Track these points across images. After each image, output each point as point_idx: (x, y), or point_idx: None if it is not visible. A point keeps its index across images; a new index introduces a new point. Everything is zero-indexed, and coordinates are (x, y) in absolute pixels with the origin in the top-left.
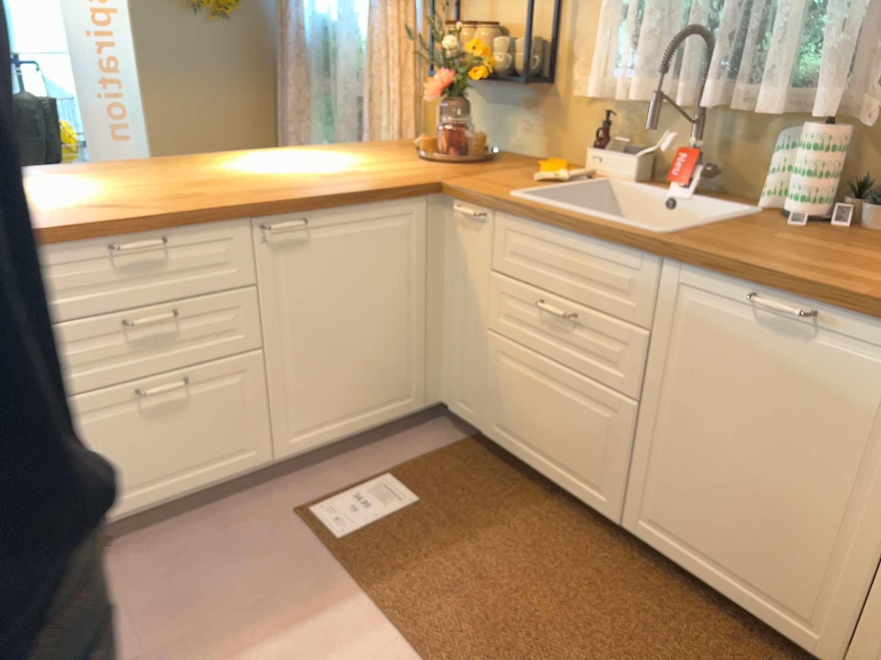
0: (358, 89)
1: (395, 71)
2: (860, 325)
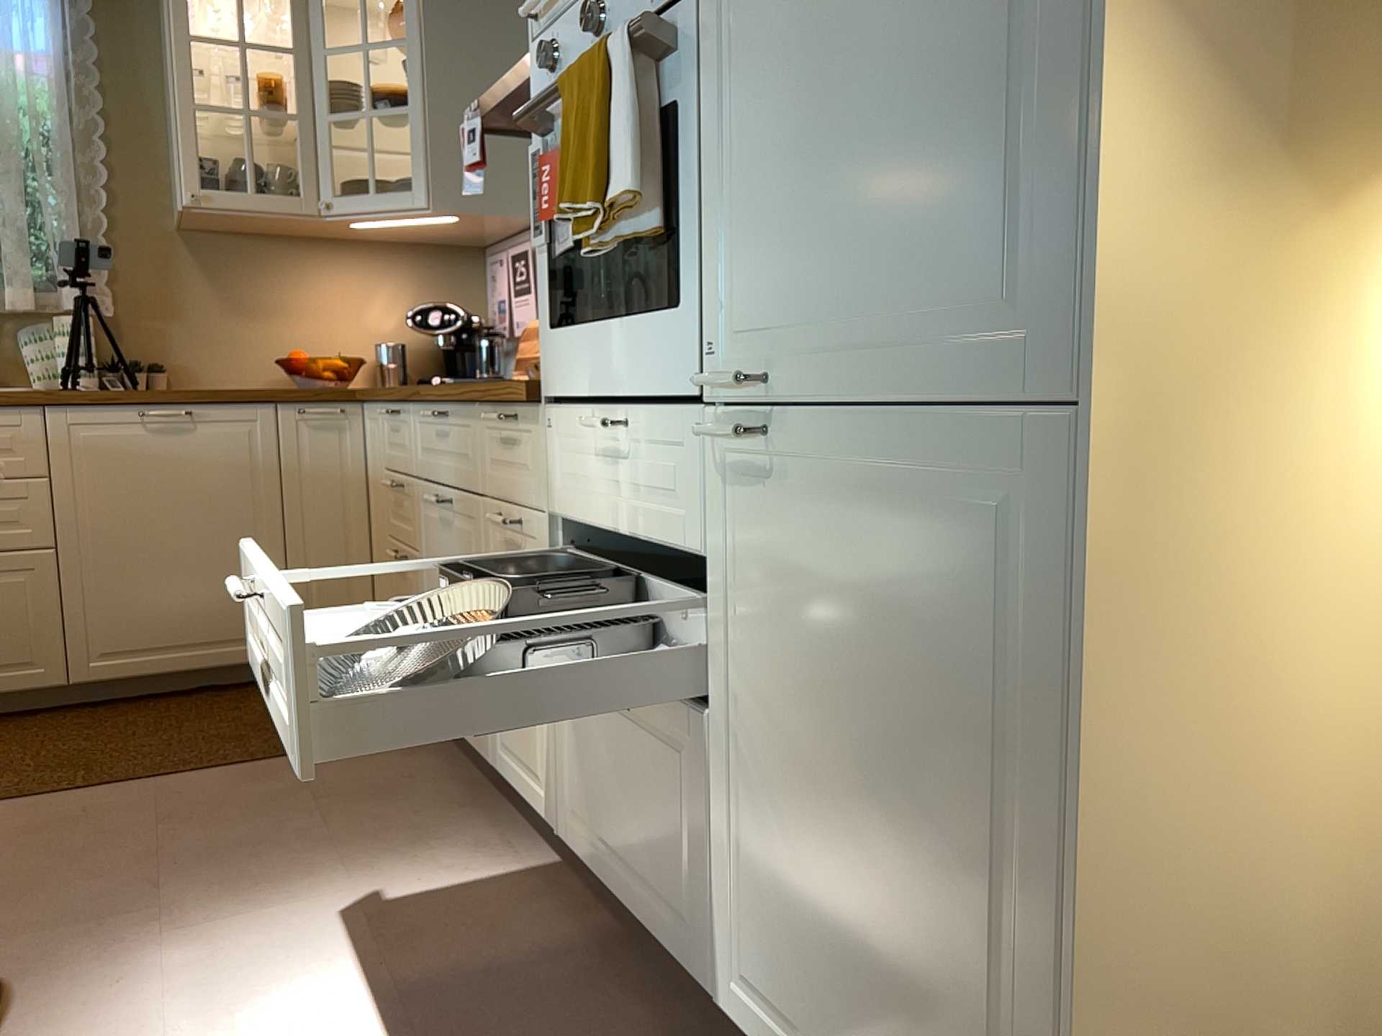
0: None
1: None
2: (220, 410)
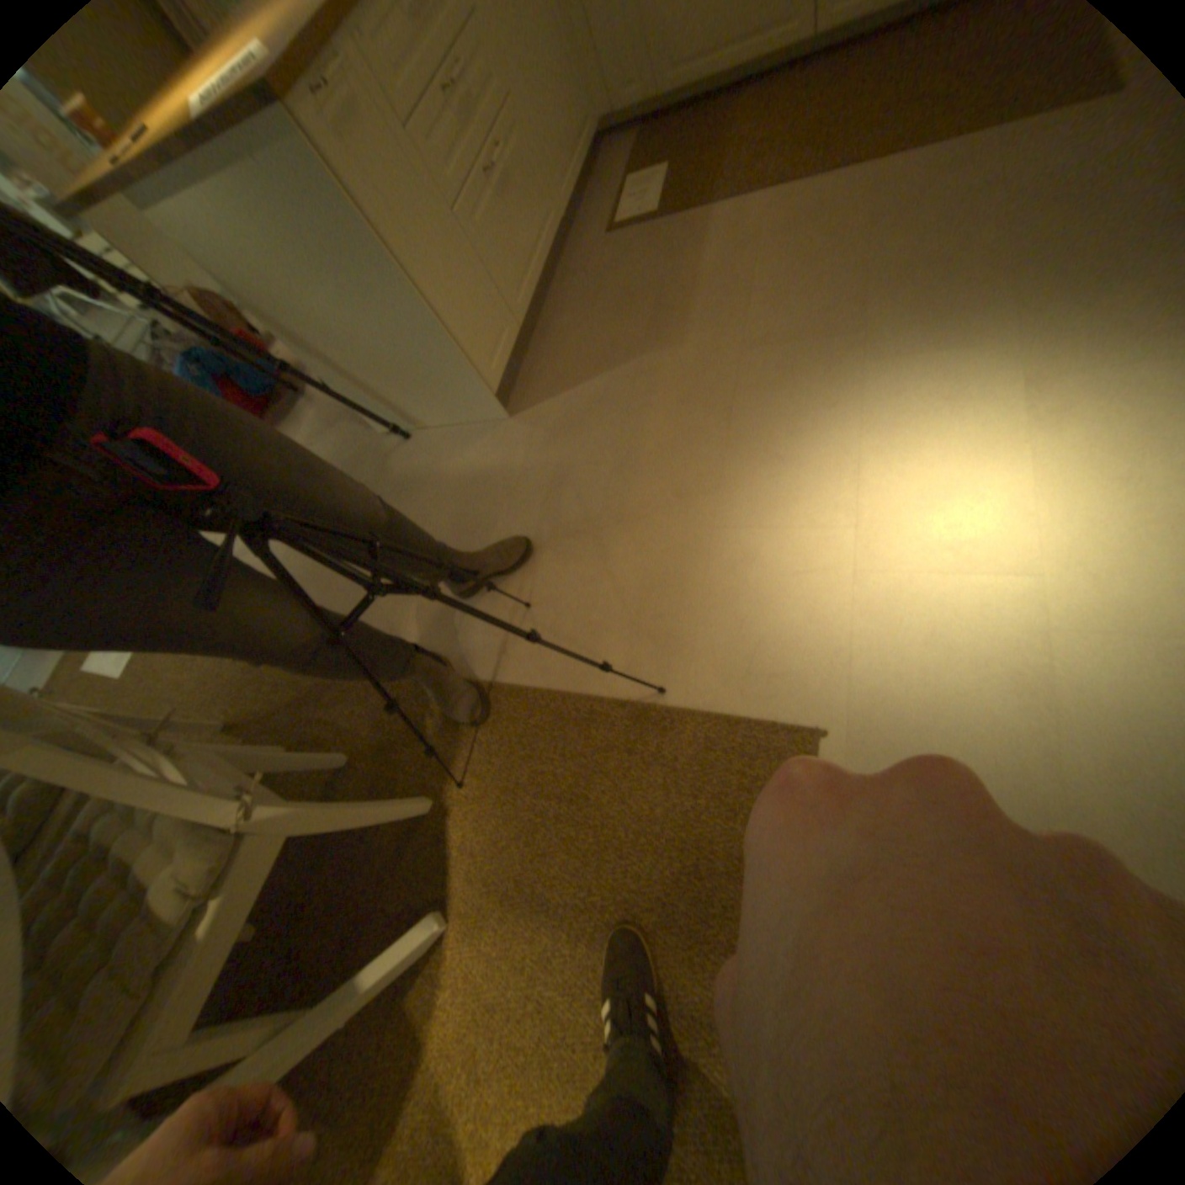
0: None
1: None
2: None
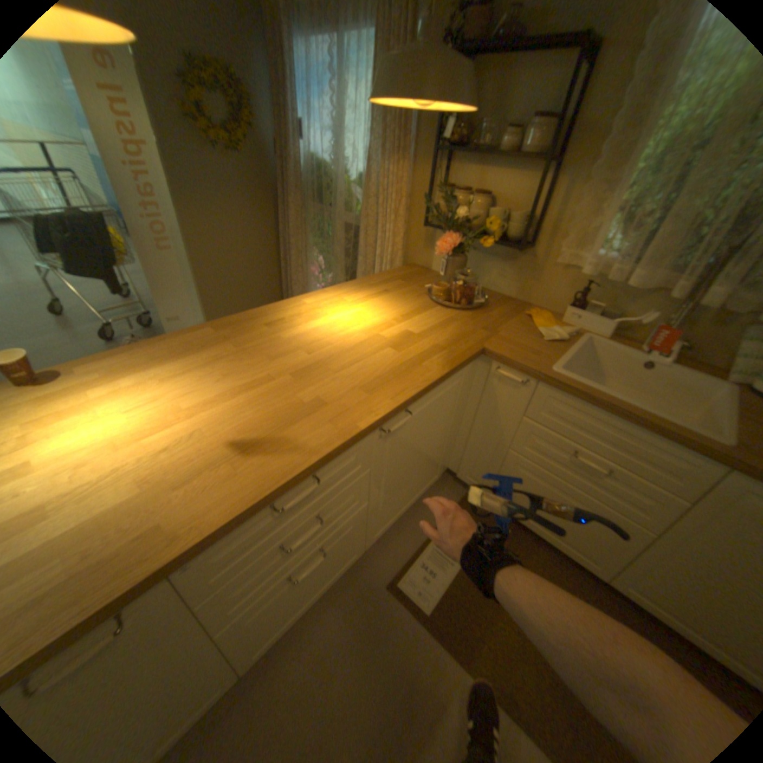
0: (349, 218)
1: (391, 216)
2: None
